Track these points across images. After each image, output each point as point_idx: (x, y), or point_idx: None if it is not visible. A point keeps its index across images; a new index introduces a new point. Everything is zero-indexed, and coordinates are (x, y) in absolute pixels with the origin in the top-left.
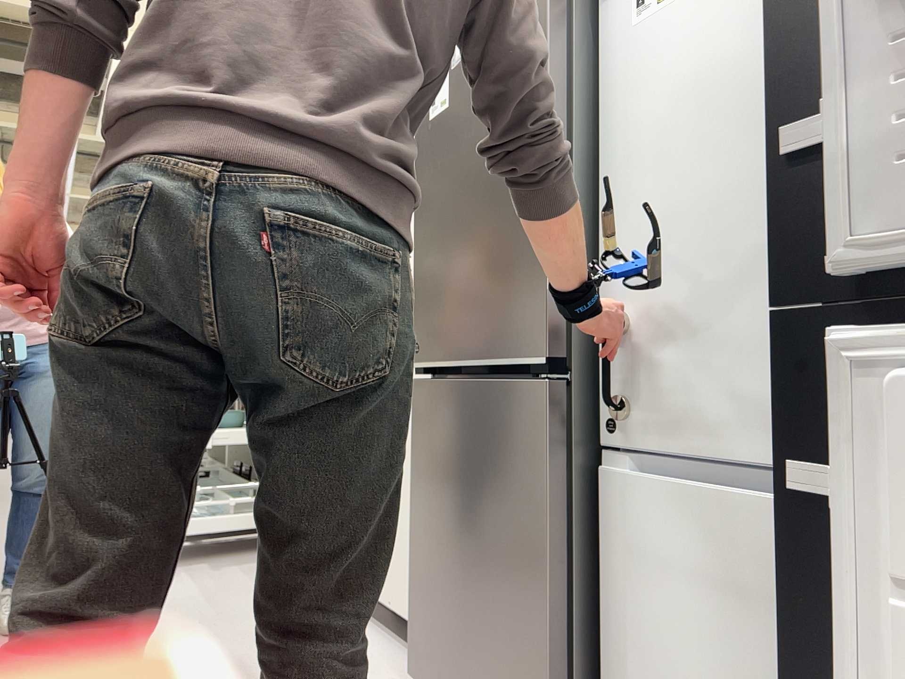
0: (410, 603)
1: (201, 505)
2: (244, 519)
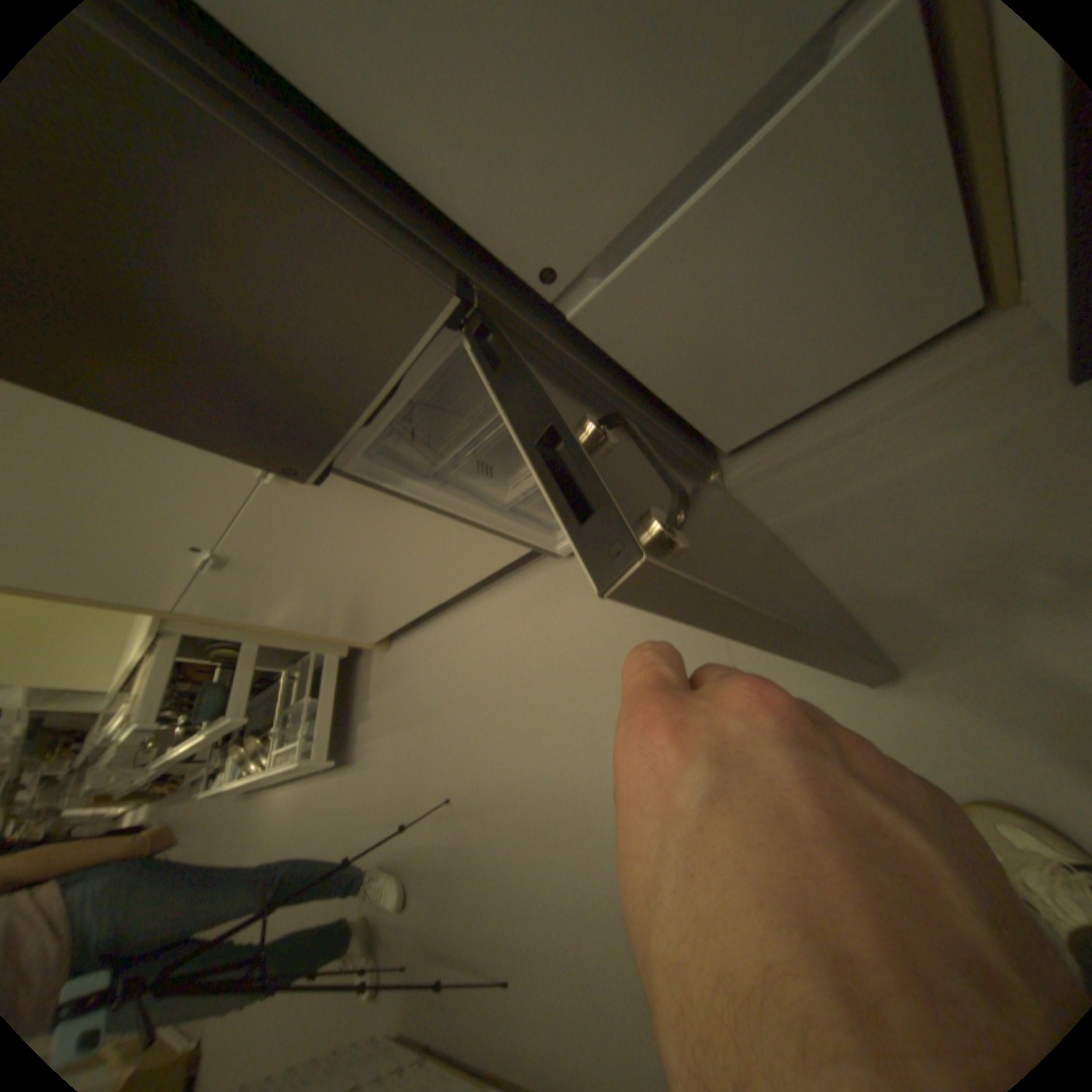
0: (494, 559)
1: (297, 725)
2: (325, 687)
